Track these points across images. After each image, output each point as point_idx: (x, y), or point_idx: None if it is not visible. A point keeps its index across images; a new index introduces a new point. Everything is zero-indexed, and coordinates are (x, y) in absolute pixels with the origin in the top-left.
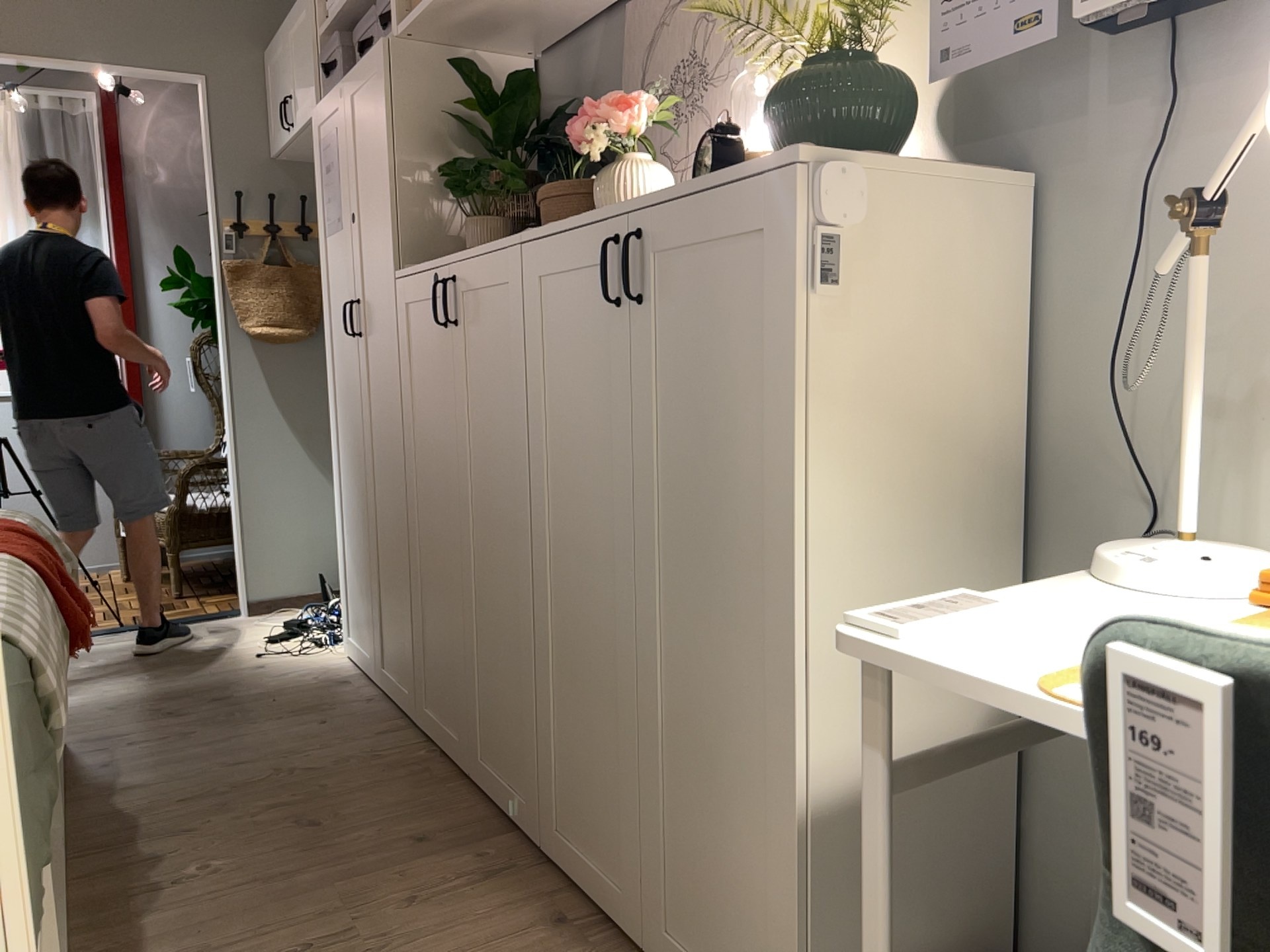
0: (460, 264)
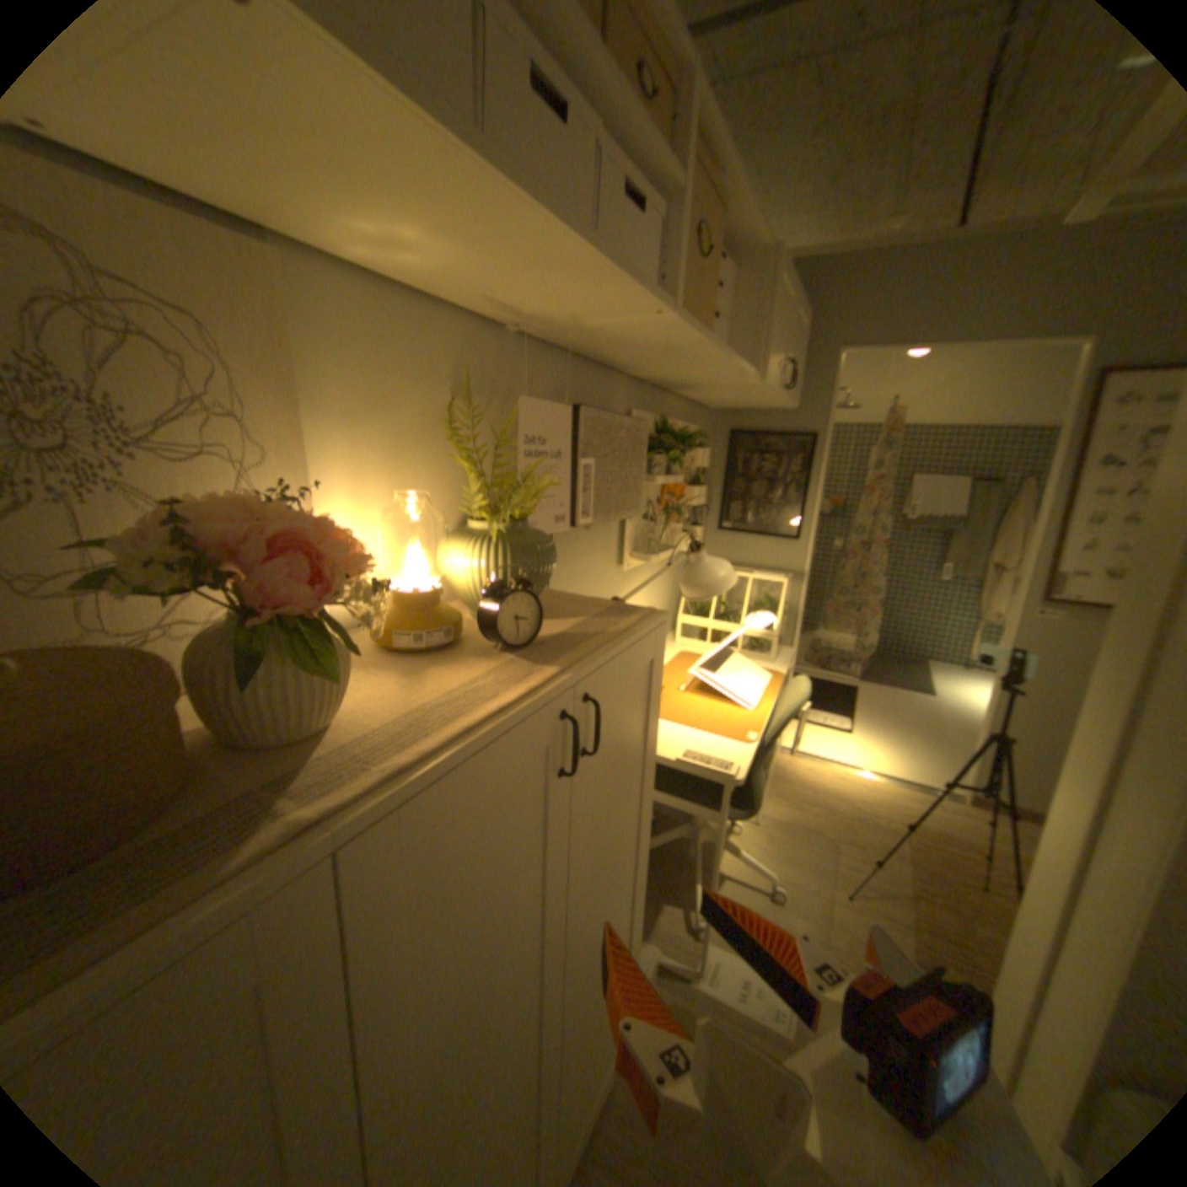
0: None
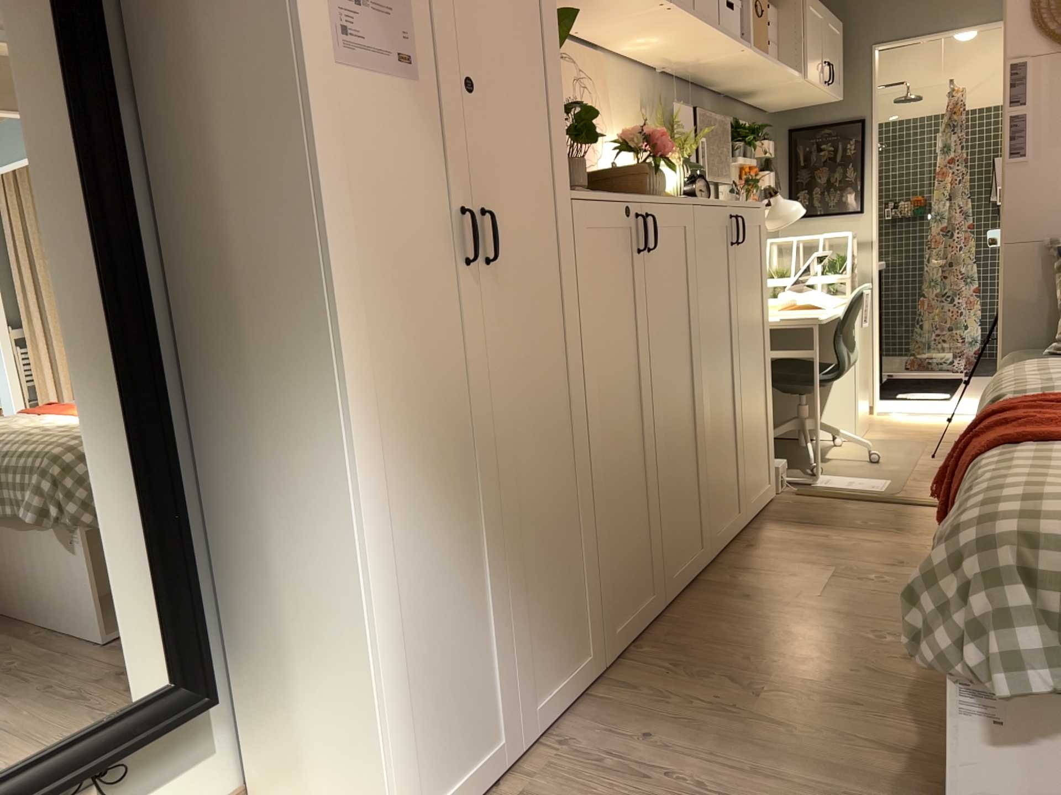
0: (650, 203)
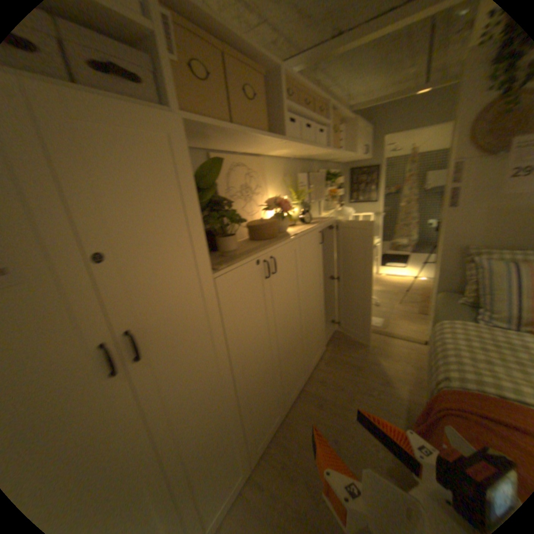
0: (275, 250)
